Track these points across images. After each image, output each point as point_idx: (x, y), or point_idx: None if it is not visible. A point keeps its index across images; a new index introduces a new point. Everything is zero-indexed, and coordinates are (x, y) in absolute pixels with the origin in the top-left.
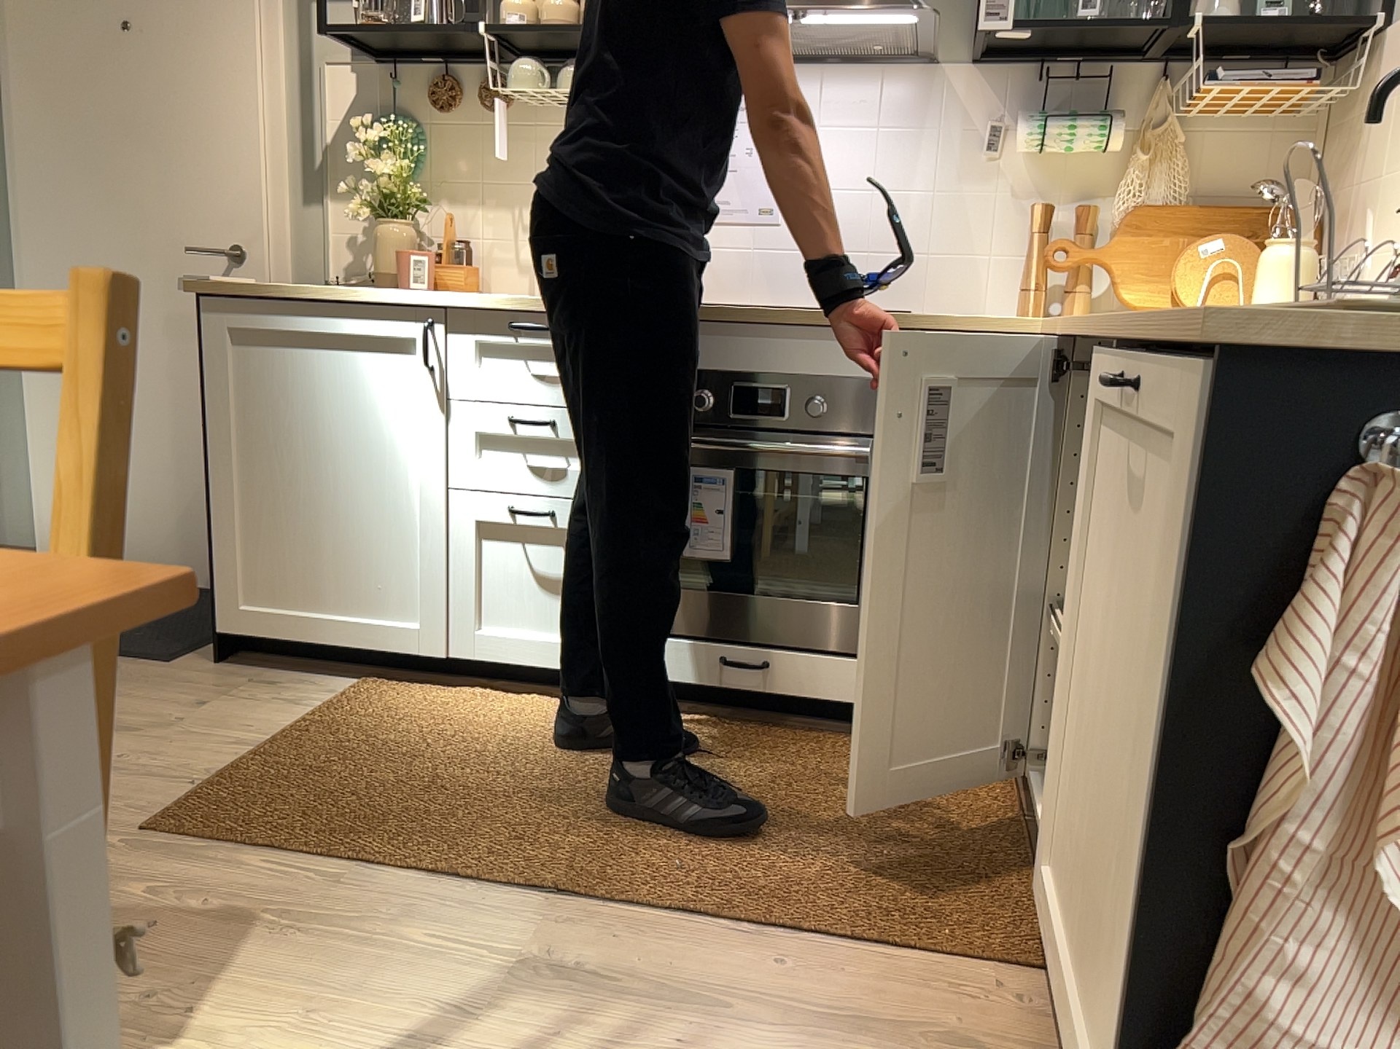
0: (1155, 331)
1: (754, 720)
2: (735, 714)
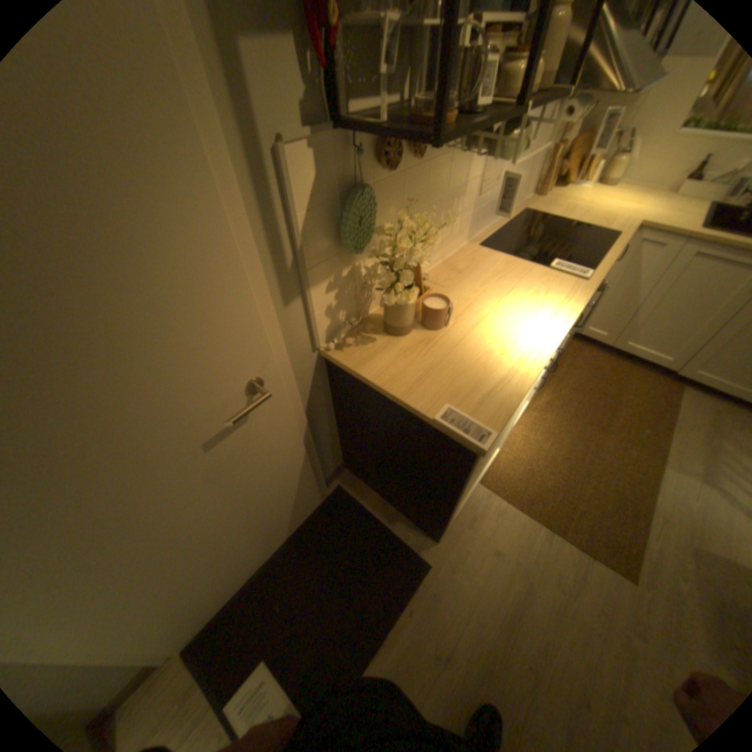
0: None
1: None
2: None
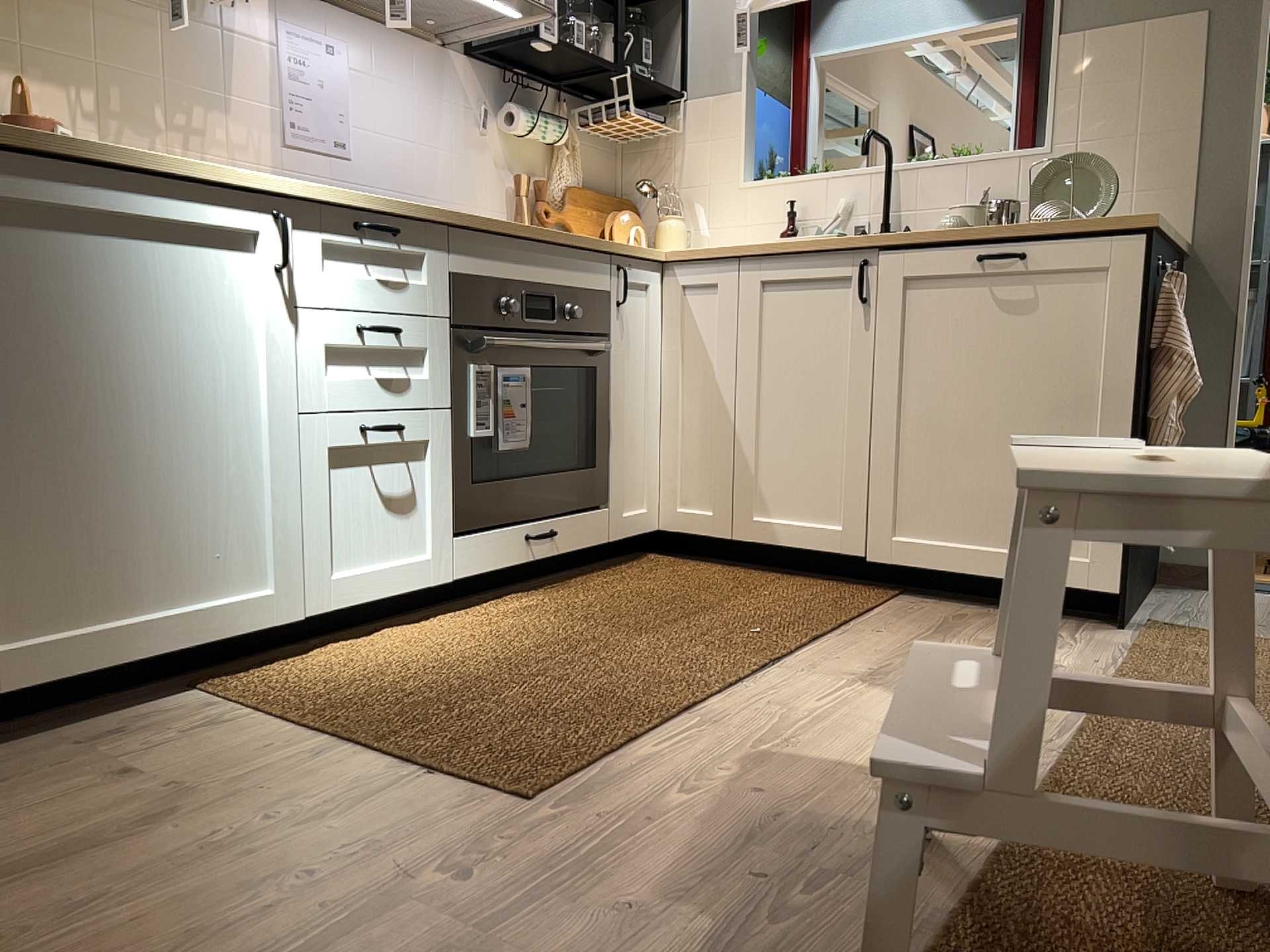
0: (1046, 223)
1: (524, 588)
2: (507, 591)
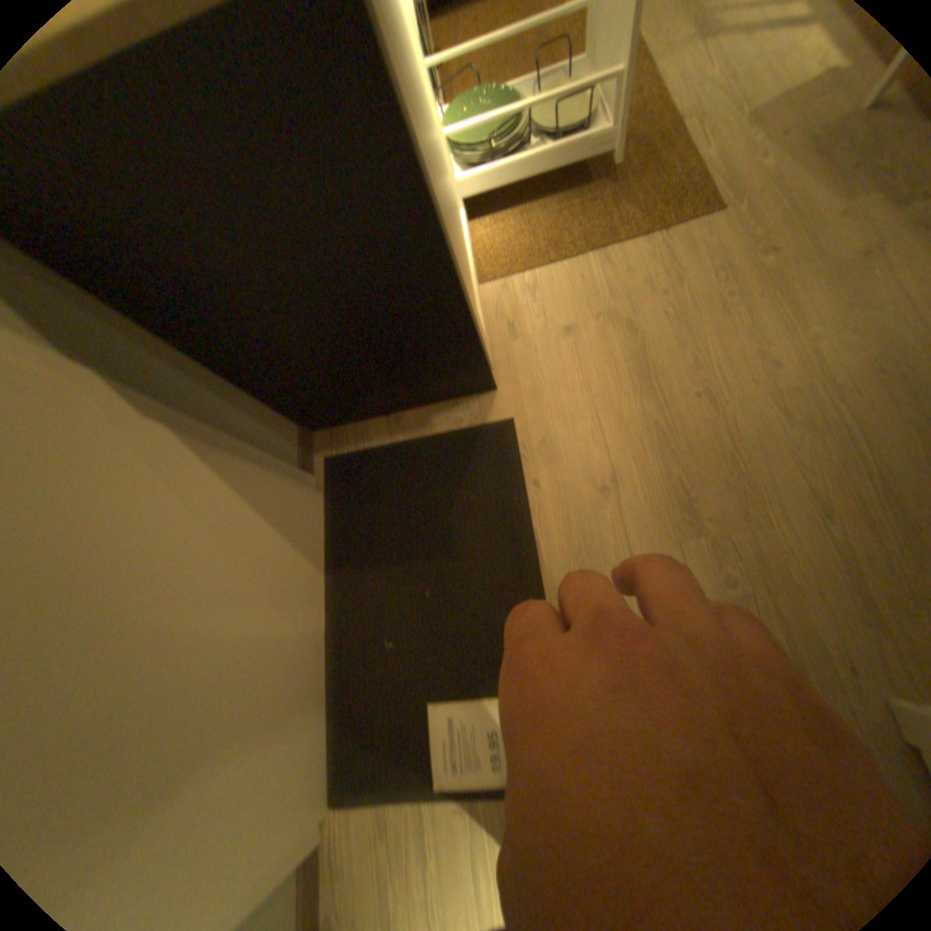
0: None
1: None
2: None
